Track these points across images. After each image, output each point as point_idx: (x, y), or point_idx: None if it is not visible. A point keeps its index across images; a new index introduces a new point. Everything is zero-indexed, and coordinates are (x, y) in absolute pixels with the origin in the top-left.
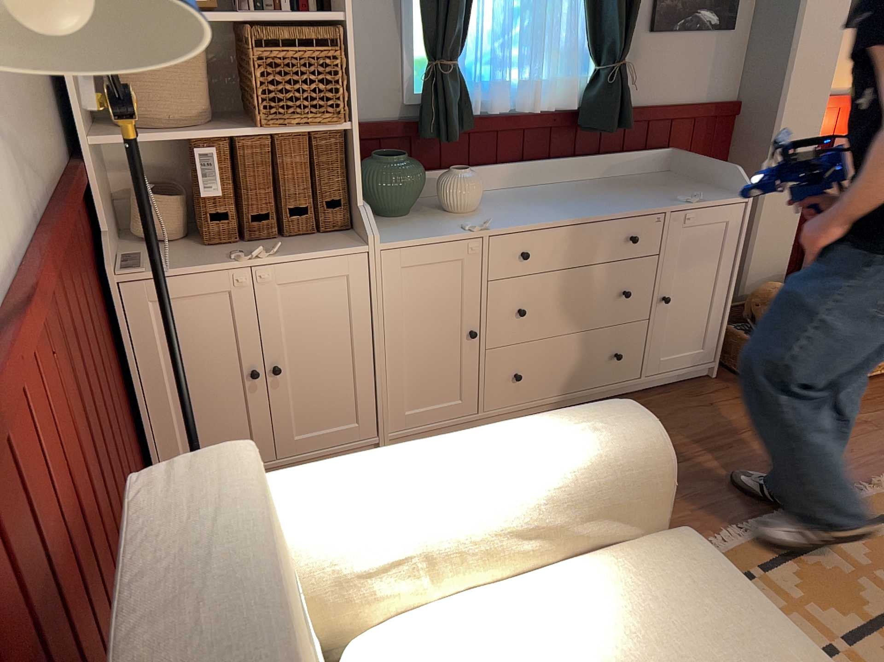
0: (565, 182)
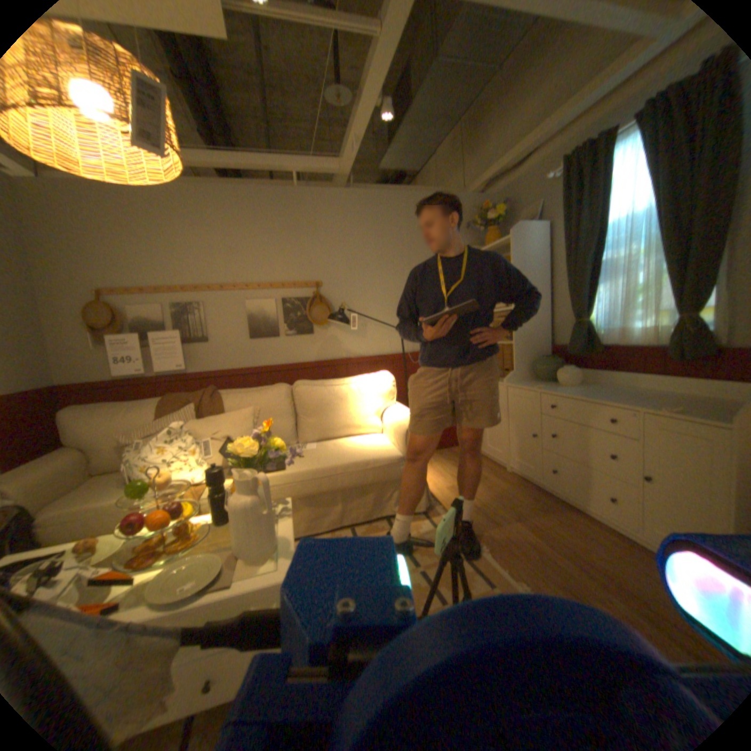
0: (669, 392)
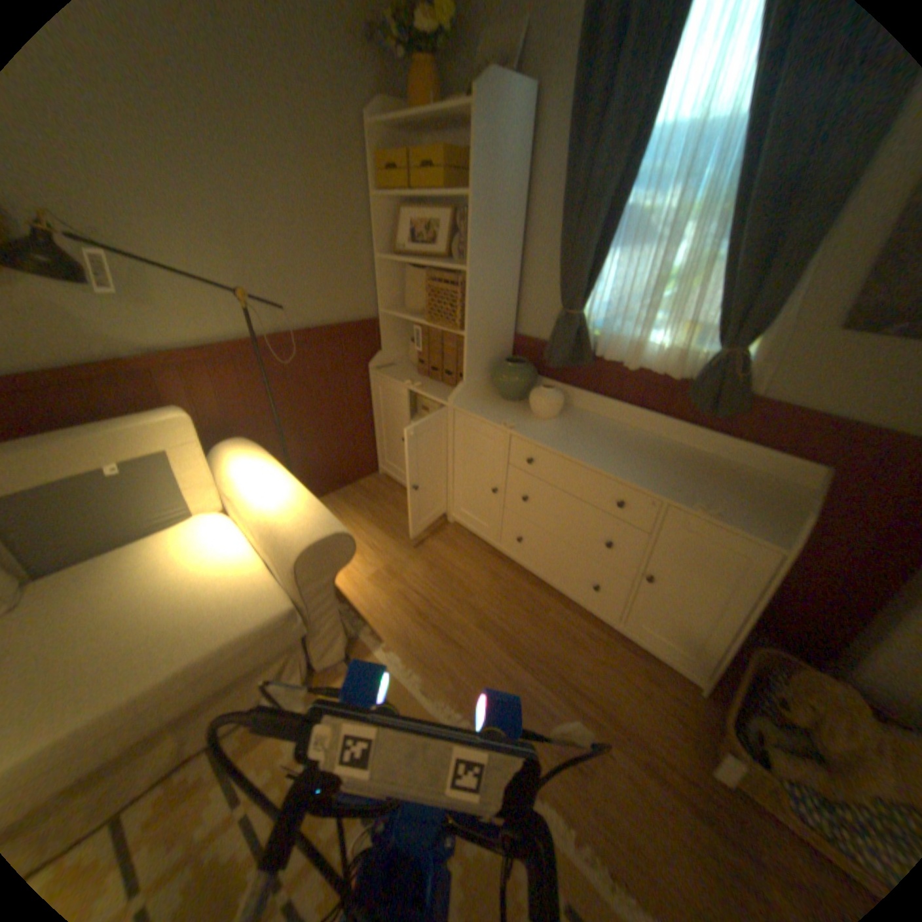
0: (668, 440)
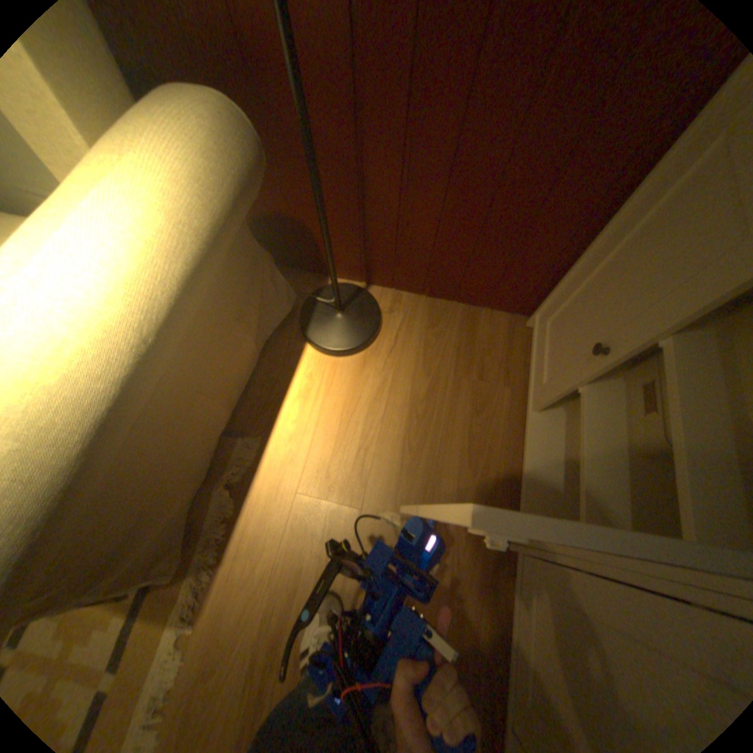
0: None
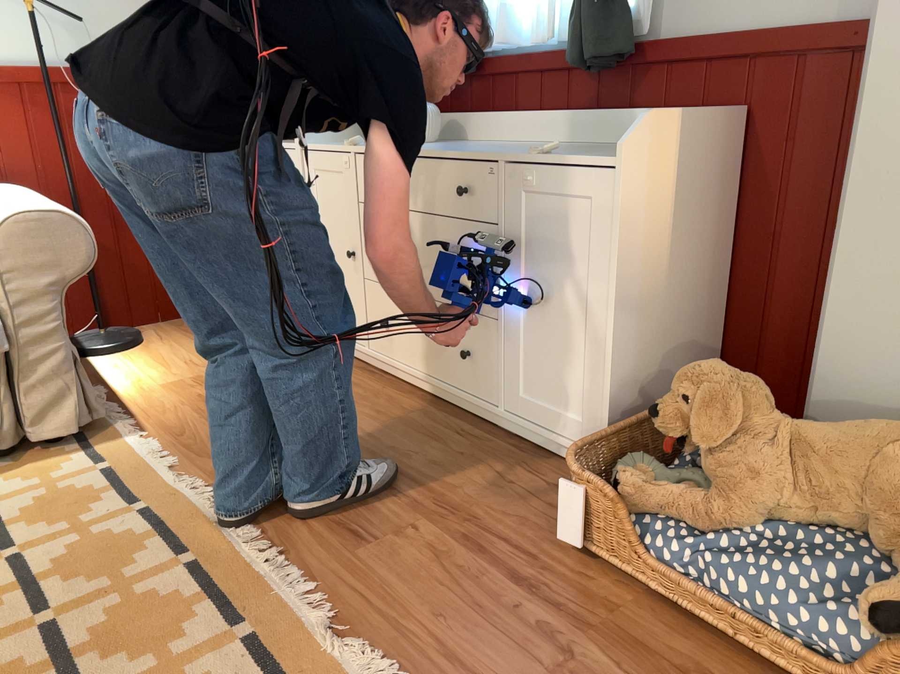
0: (567, 144)
